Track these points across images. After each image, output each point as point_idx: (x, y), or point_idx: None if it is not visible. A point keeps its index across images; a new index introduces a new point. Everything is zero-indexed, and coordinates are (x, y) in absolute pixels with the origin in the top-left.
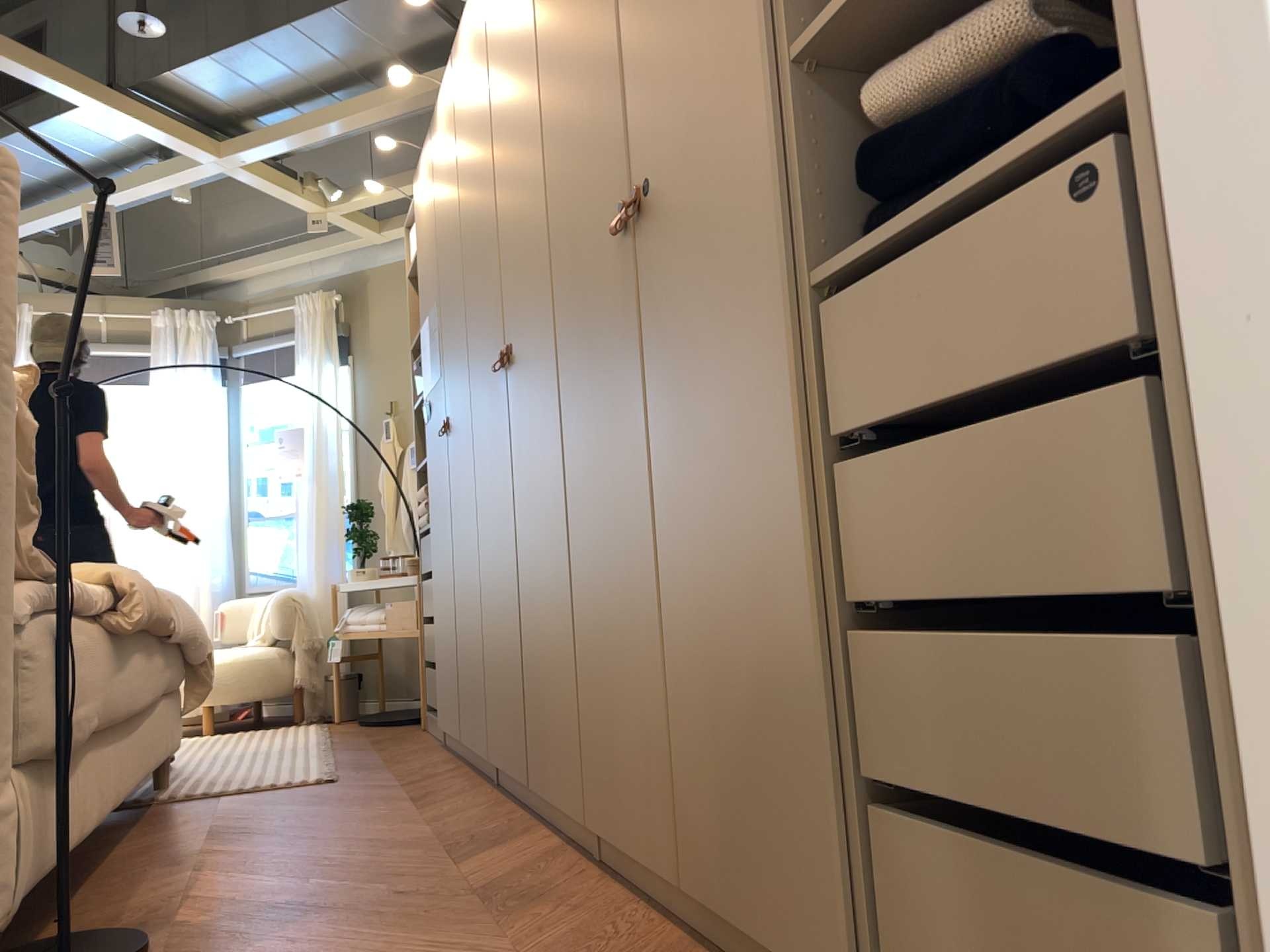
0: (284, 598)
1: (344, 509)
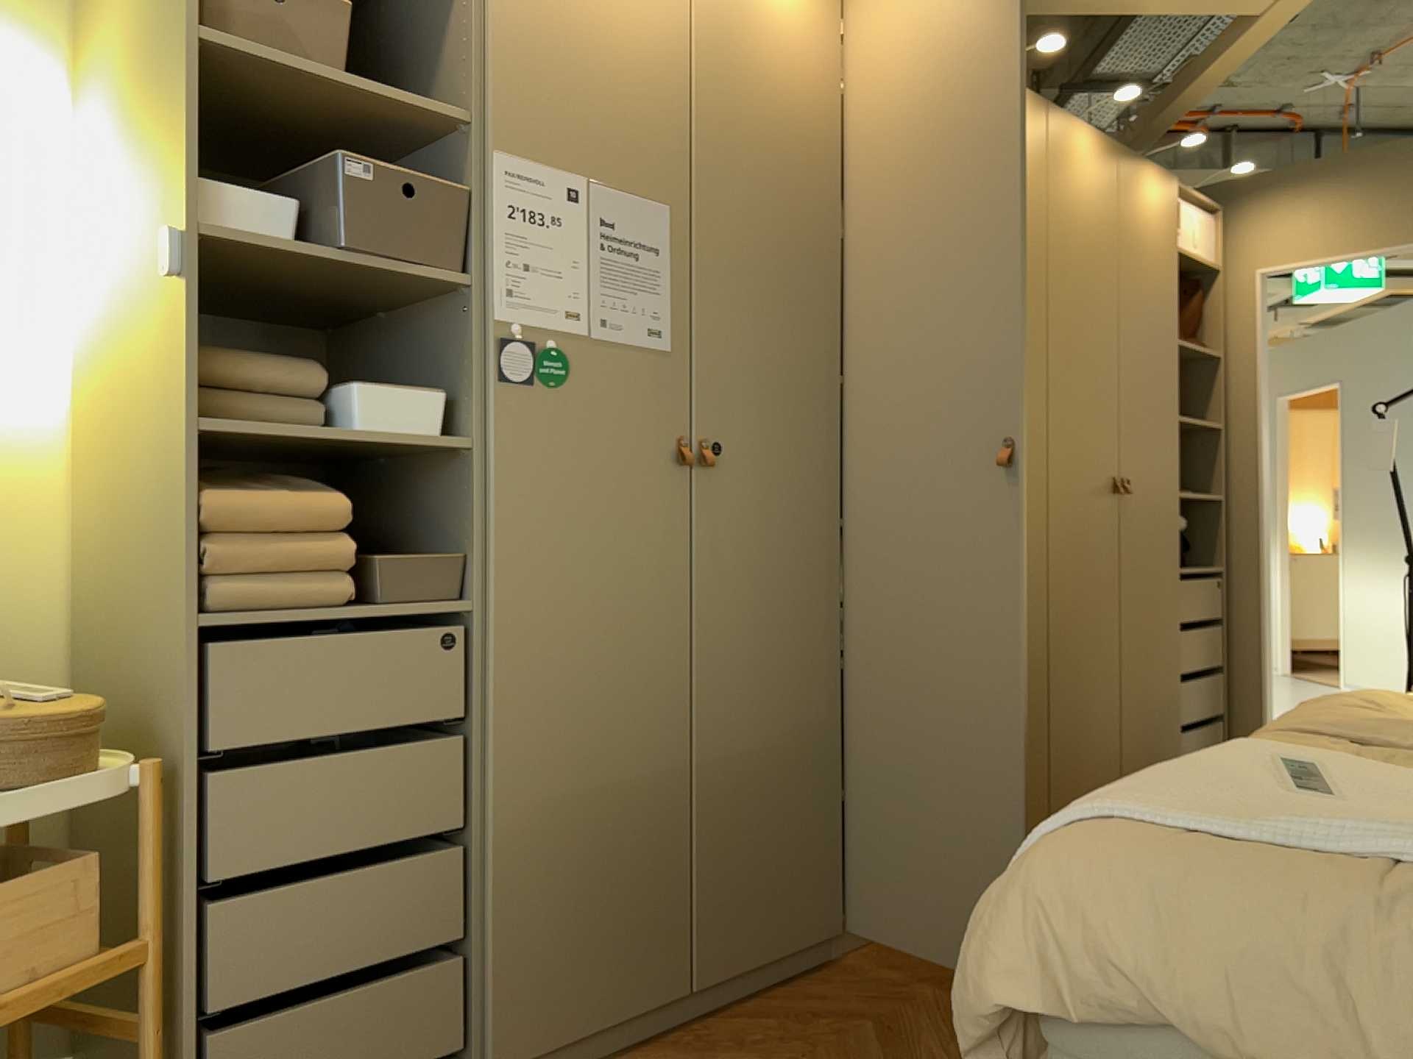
0: None
1: None
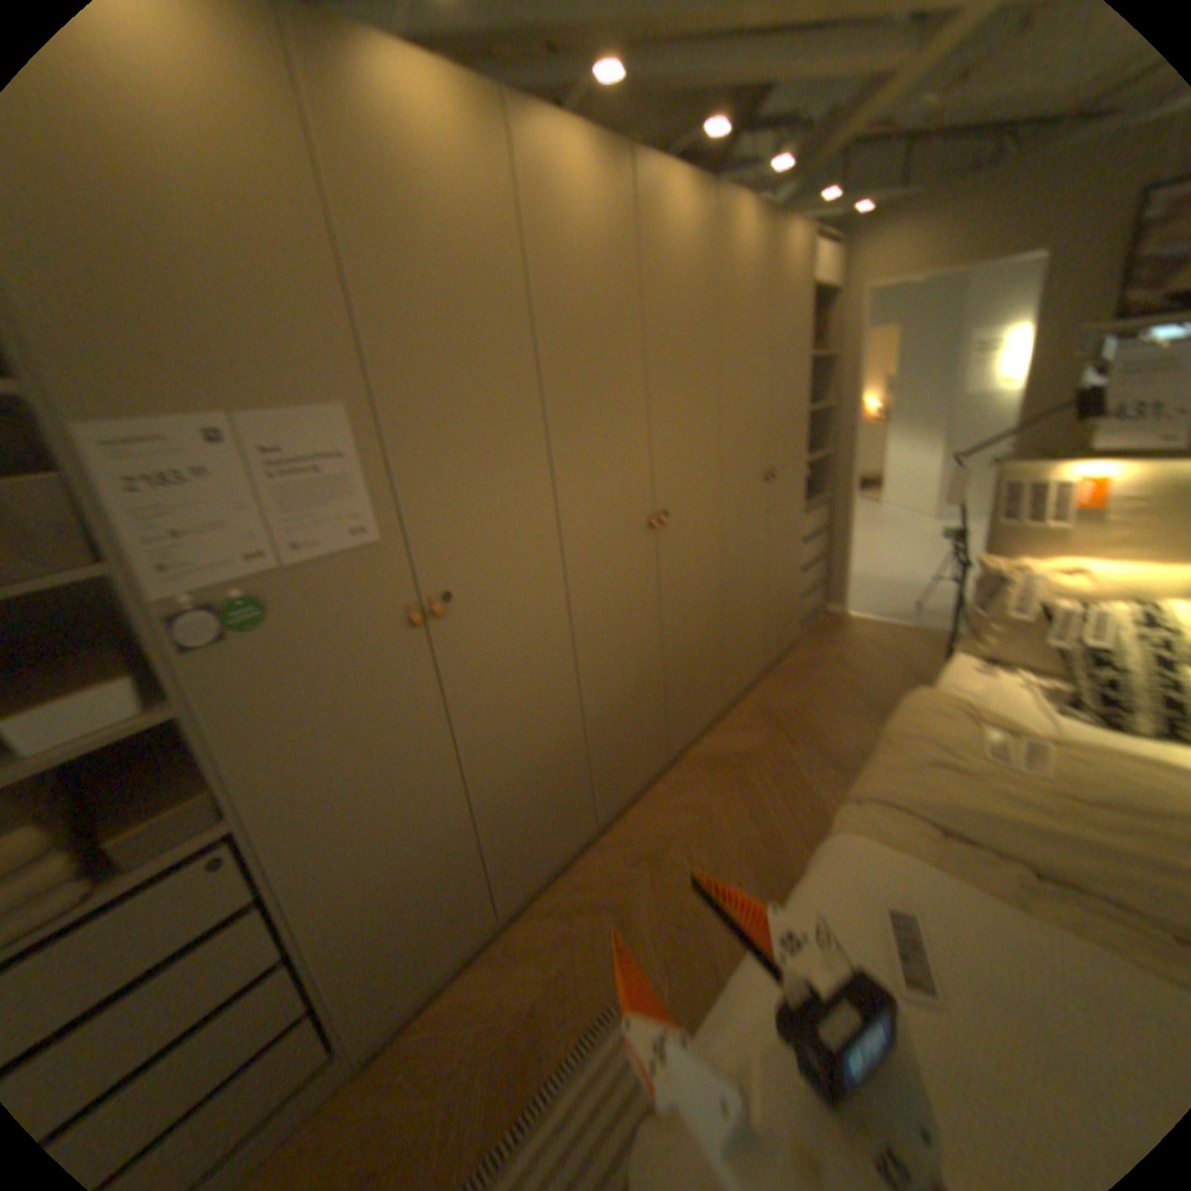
0: None
1: None
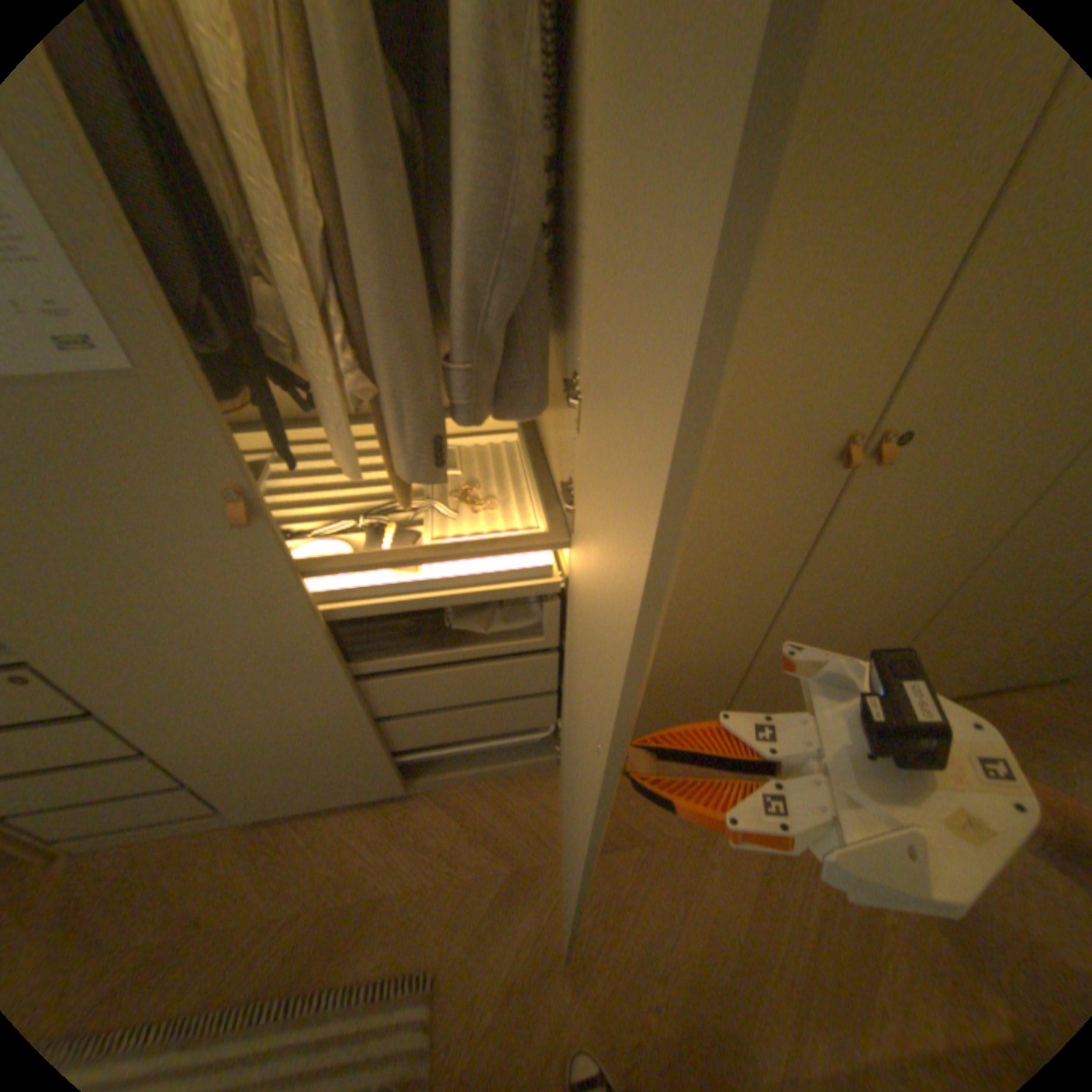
0: None
1: None
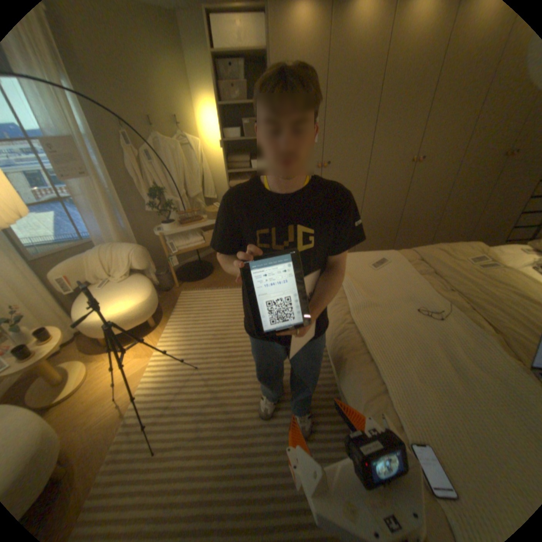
0: (137, 253)
1: (105, 193)
